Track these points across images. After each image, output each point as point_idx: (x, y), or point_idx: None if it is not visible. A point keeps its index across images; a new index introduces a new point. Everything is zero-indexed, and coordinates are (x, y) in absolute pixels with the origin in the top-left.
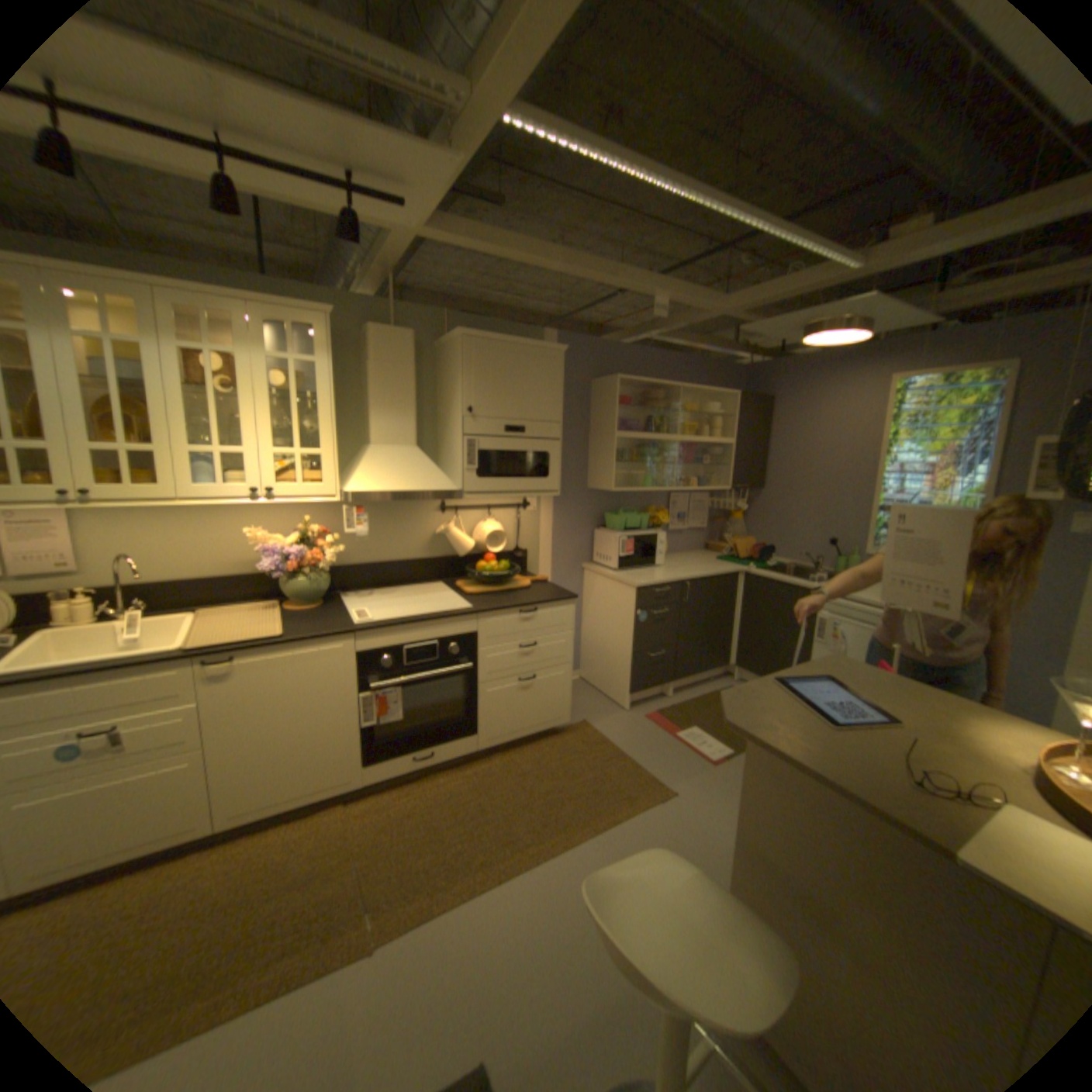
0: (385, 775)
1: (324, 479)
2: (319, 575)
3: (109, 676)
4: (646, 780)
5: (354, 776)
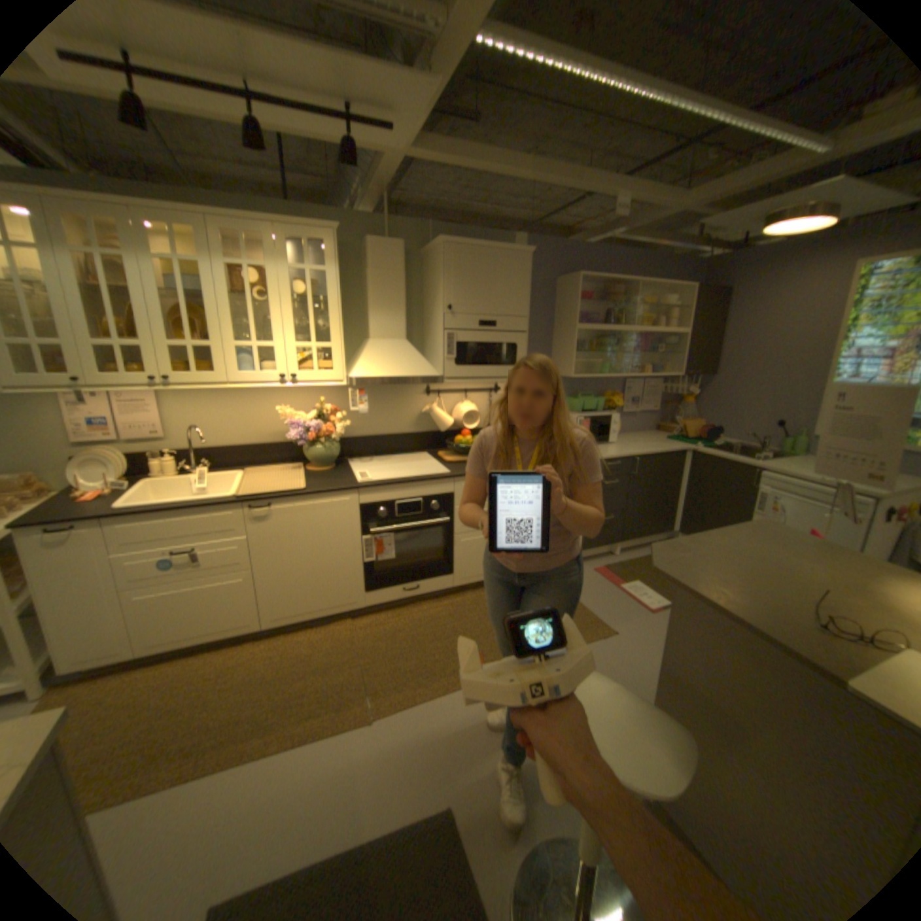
0: (382, 600)
1: (334, 367)
2: (331, 444)
3: (188, 513)
4: (591, 620)
5: (359, 598)
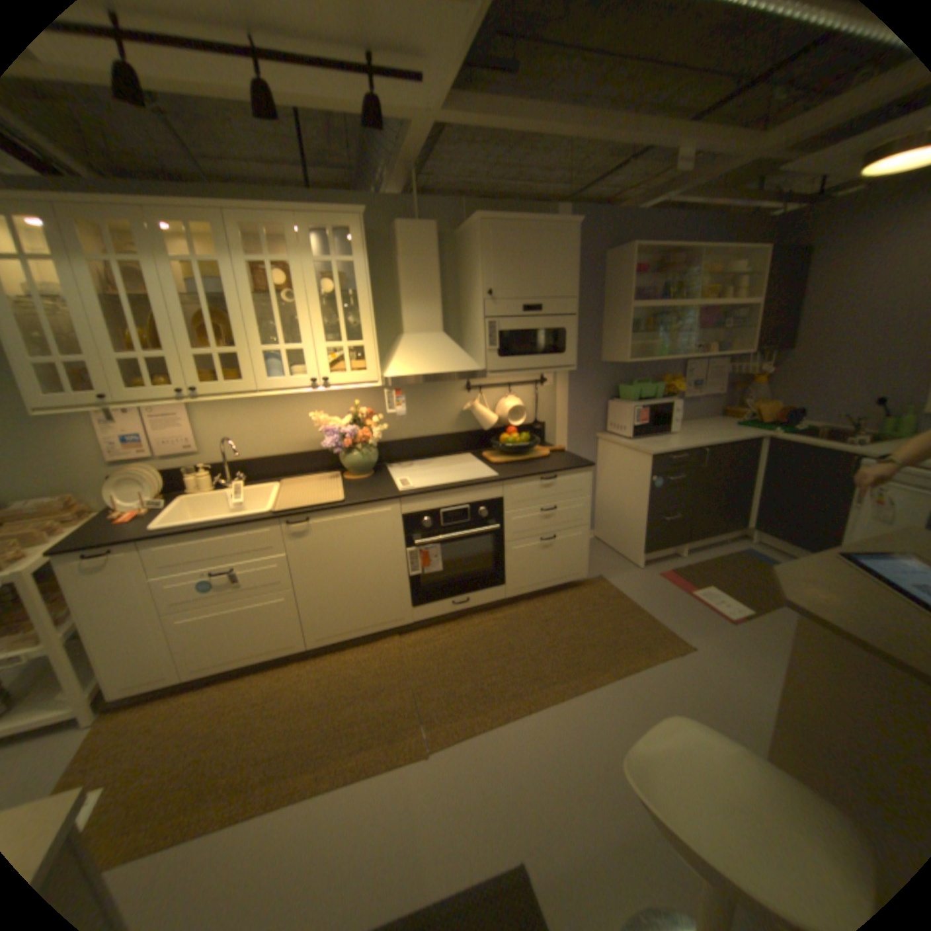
0: (431, 614)
1: (368, 367)
2: (369, 450)
3: (225, 532)
4: (664, 634)
5: (407, 613)
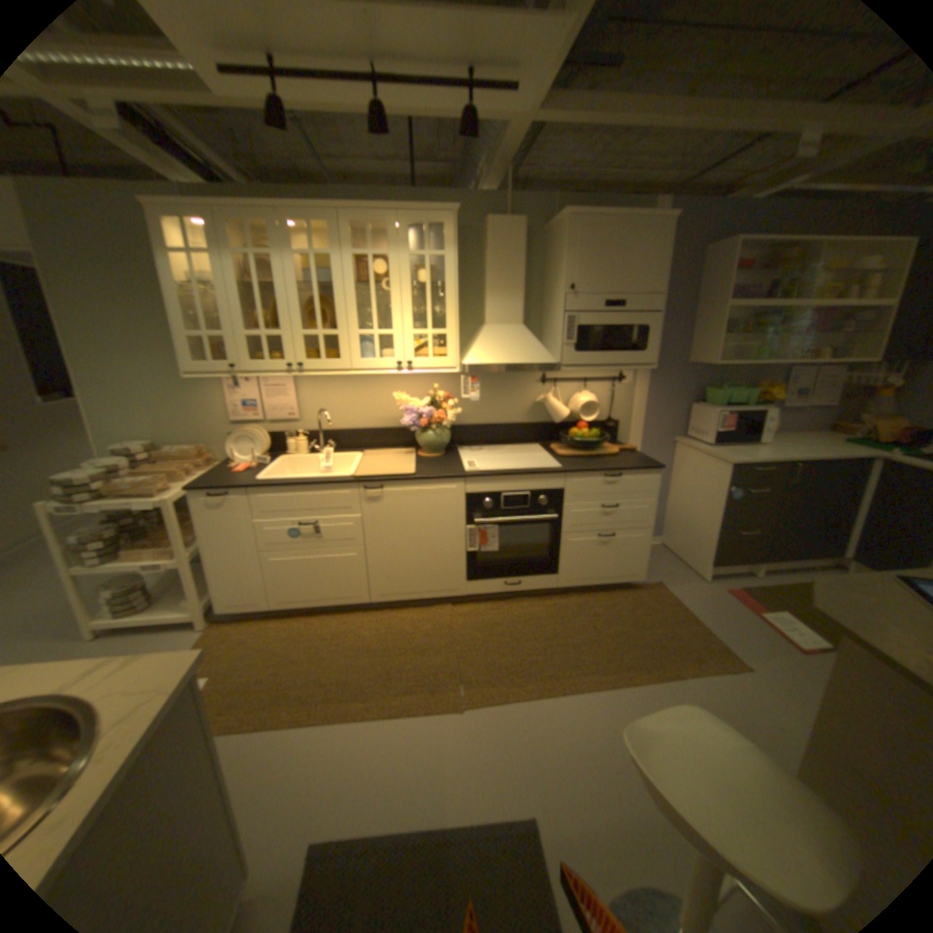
0: (484, 590)
1: (449, 354)
2: (443, 432)
3: (315, 489)
4: (720, 649)
5: (461, 586)
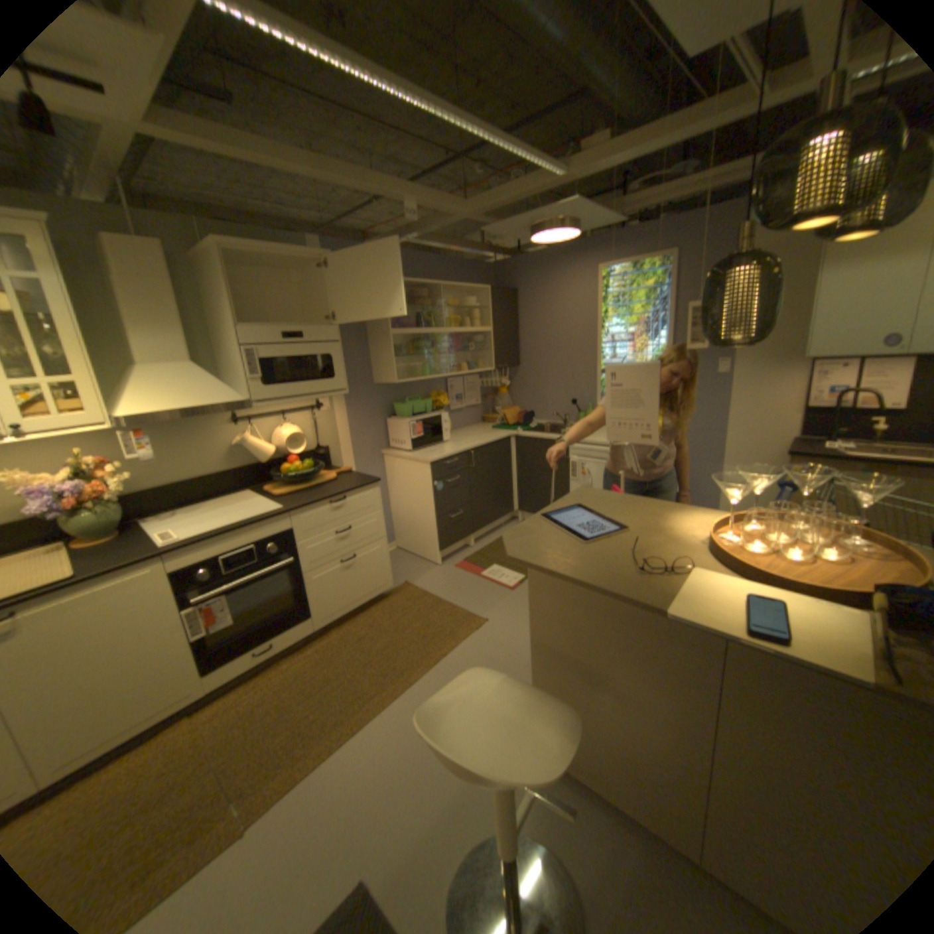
0: (226, 677)
1: (86, 406)
2: (106, 507)
3: None
4: (462, 615)
5: (193, 687)
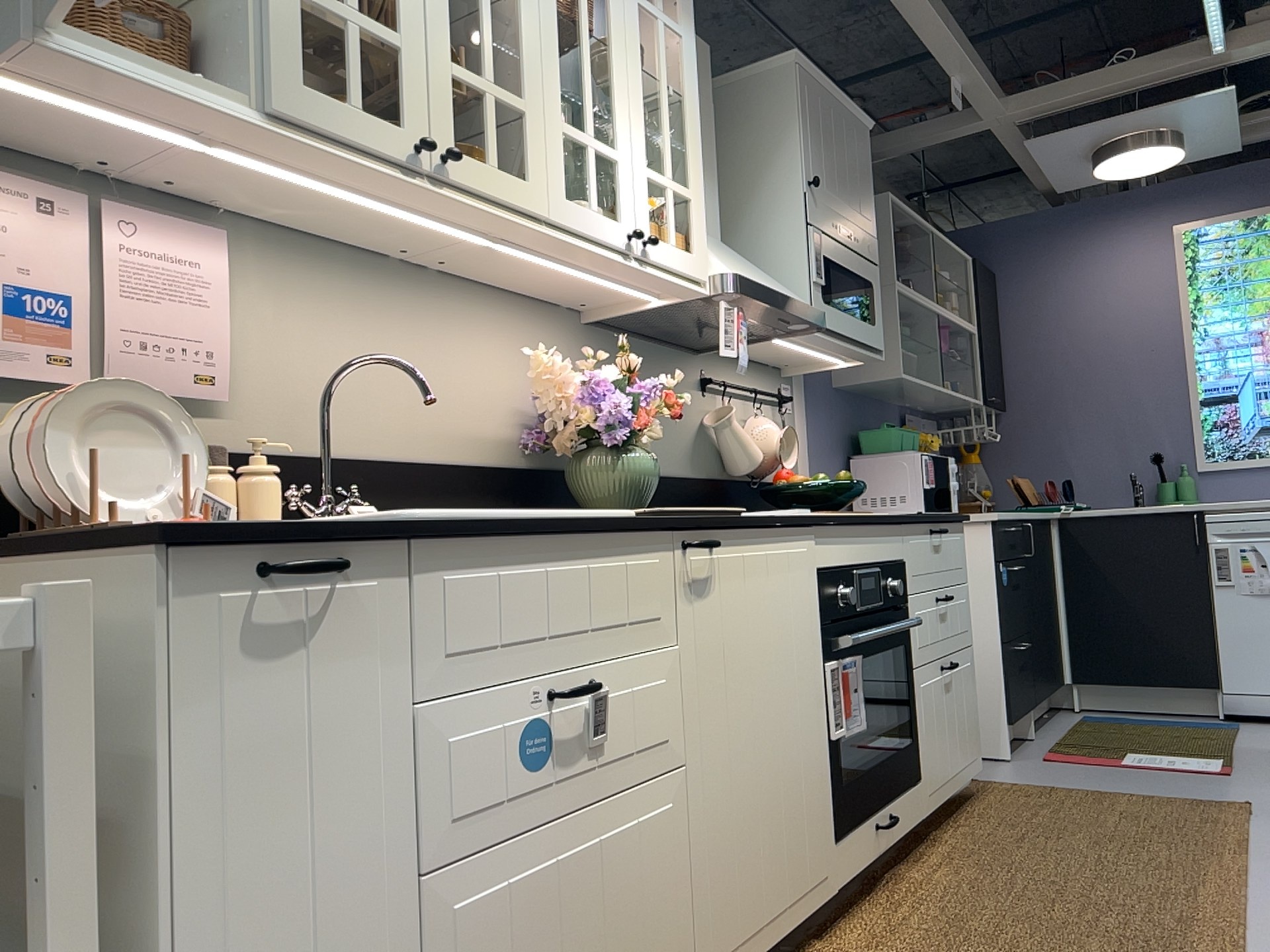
0: (856, 863)
1: (693, 246)
2: (649, 453)
3: (584, 548)
4: (1184, 801)
5: (830, 859)
